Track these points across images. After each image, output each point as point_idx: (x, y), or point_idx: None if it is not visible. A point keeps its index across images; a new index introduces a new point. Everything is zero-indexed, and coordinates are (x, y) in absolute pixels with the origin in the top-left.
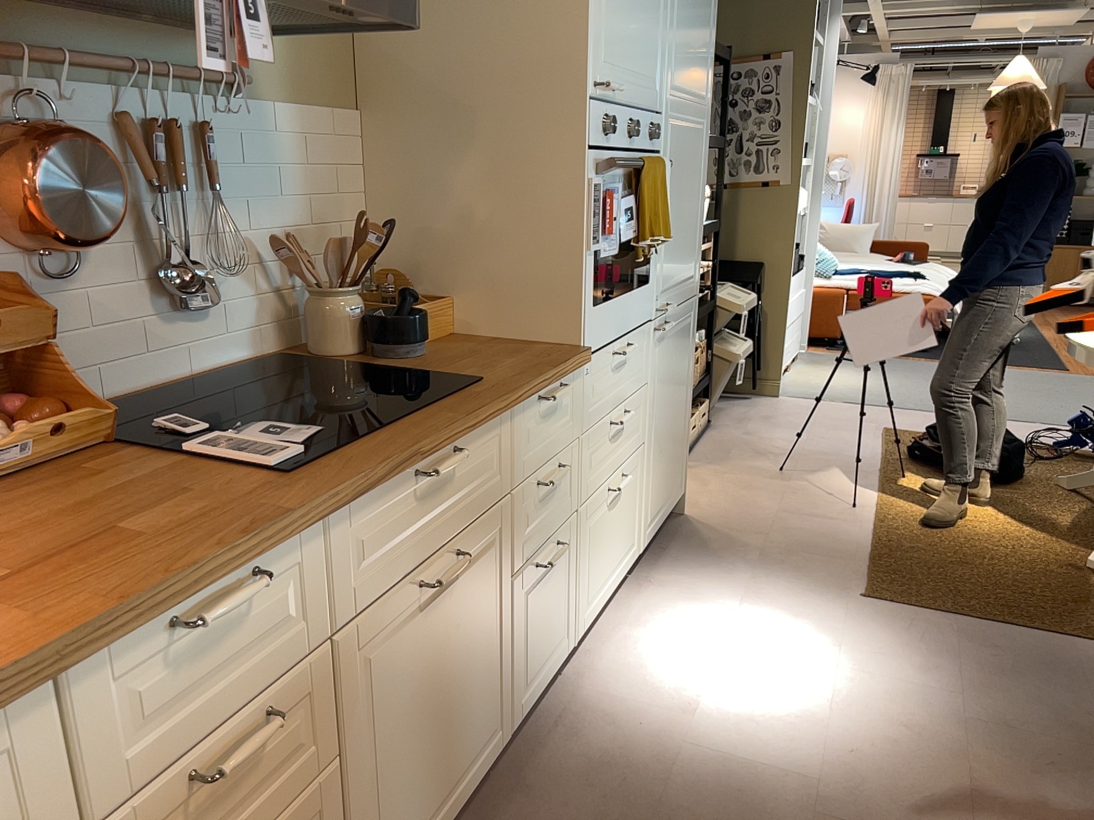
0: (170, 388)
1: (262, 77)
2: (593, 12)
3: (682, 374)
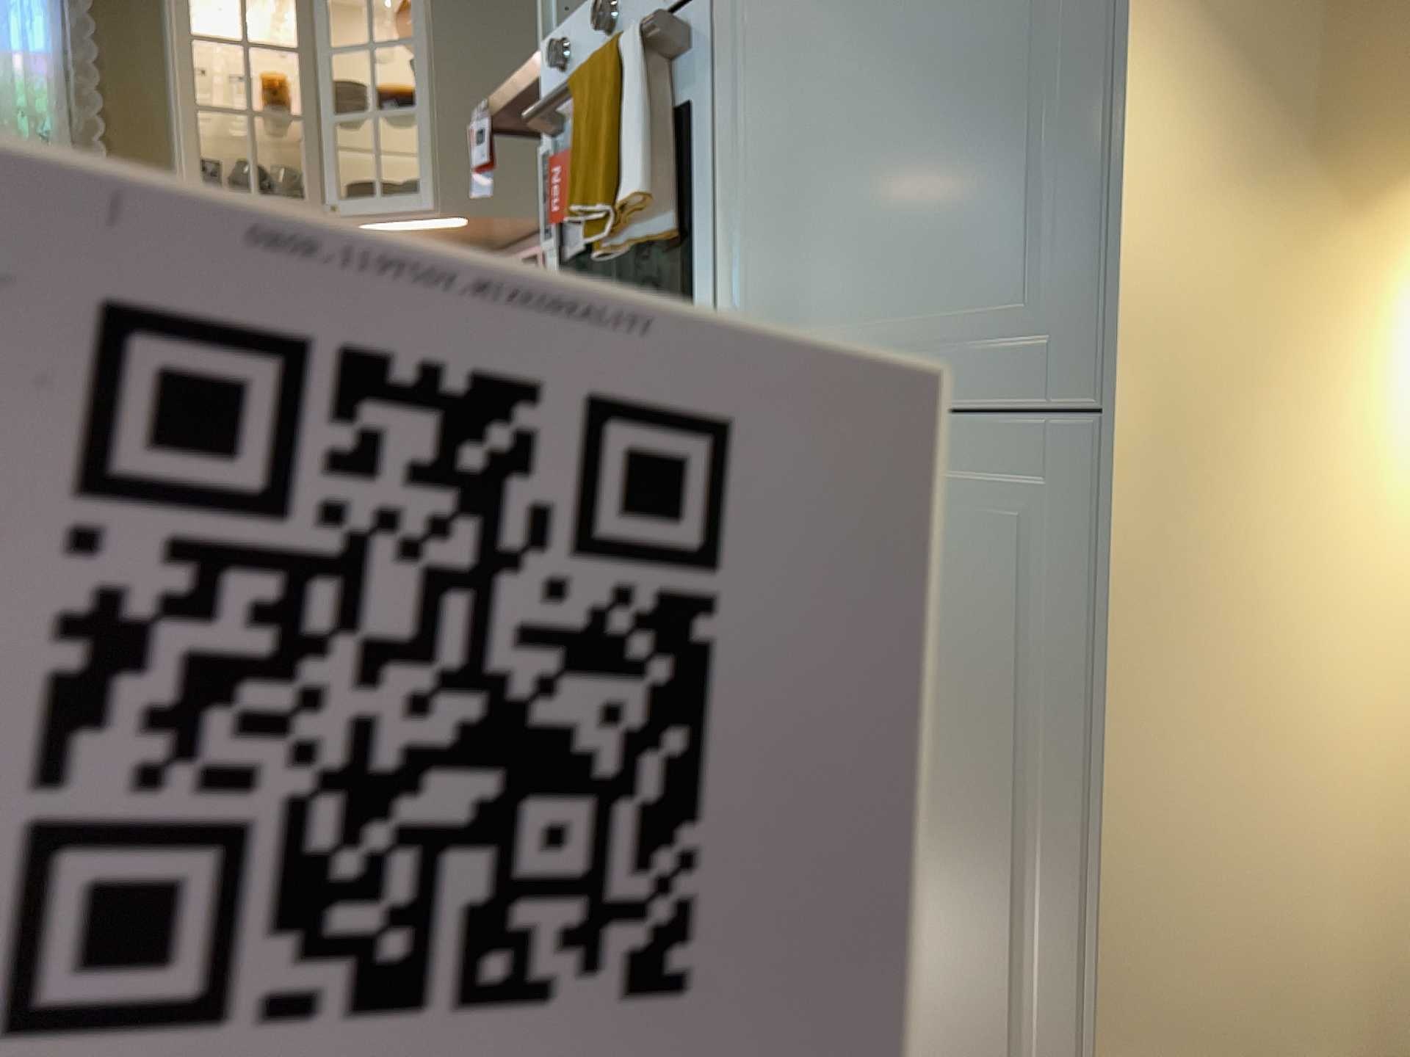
0: None
1: None
2: None
3: (968, 729)
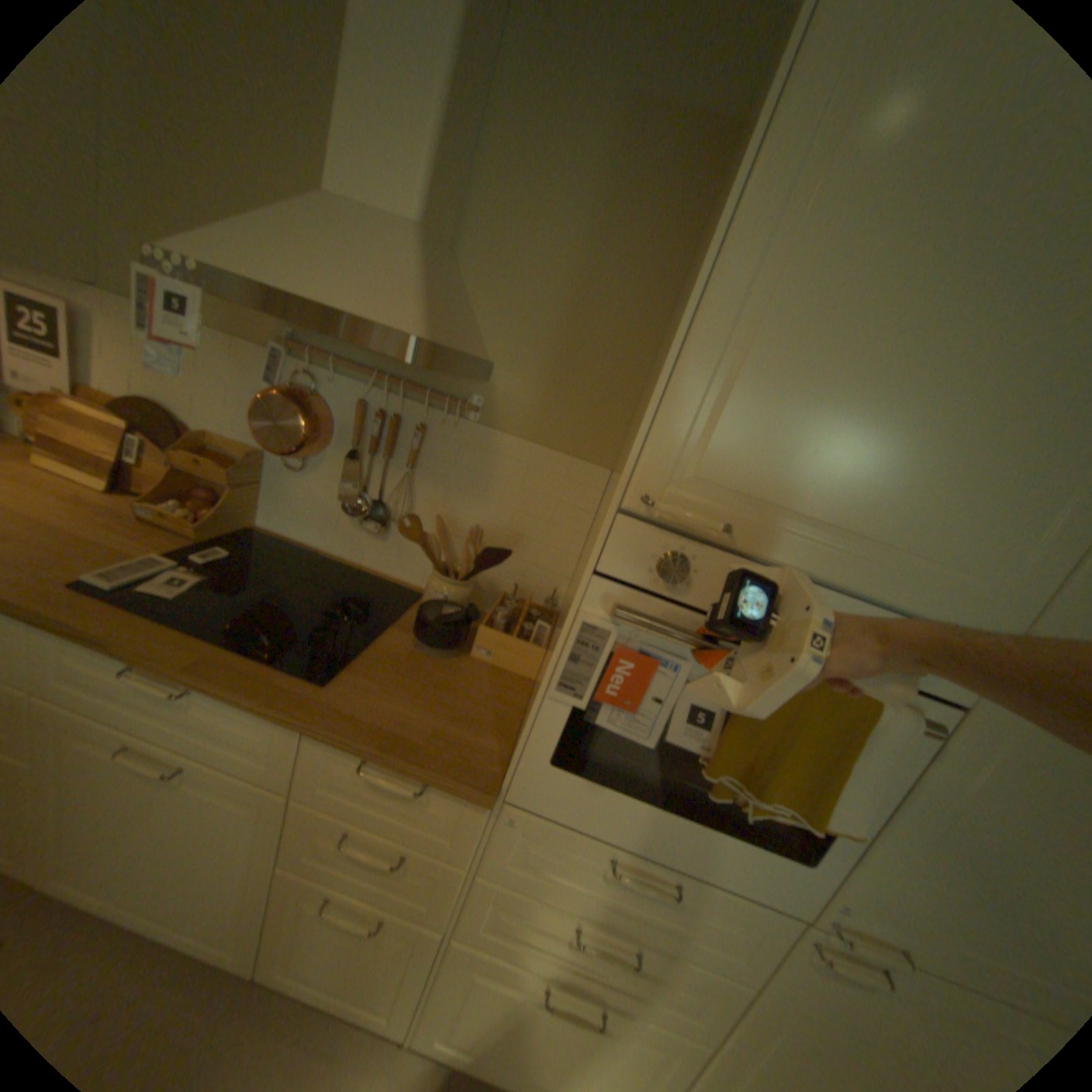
0: (342, 565)
1: (503, 412)
2: (672, 390)
3: None
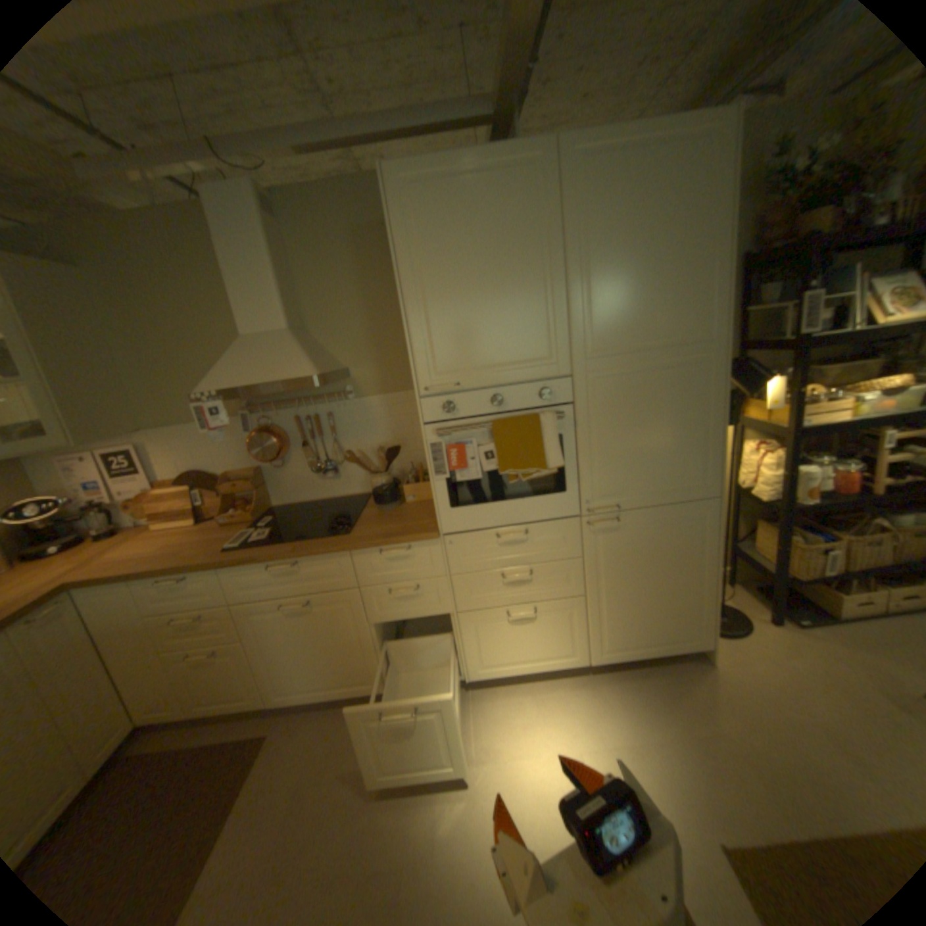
0: (324, 501)
1: (363, 388)
2: (413, 350)
3: (680, 559)
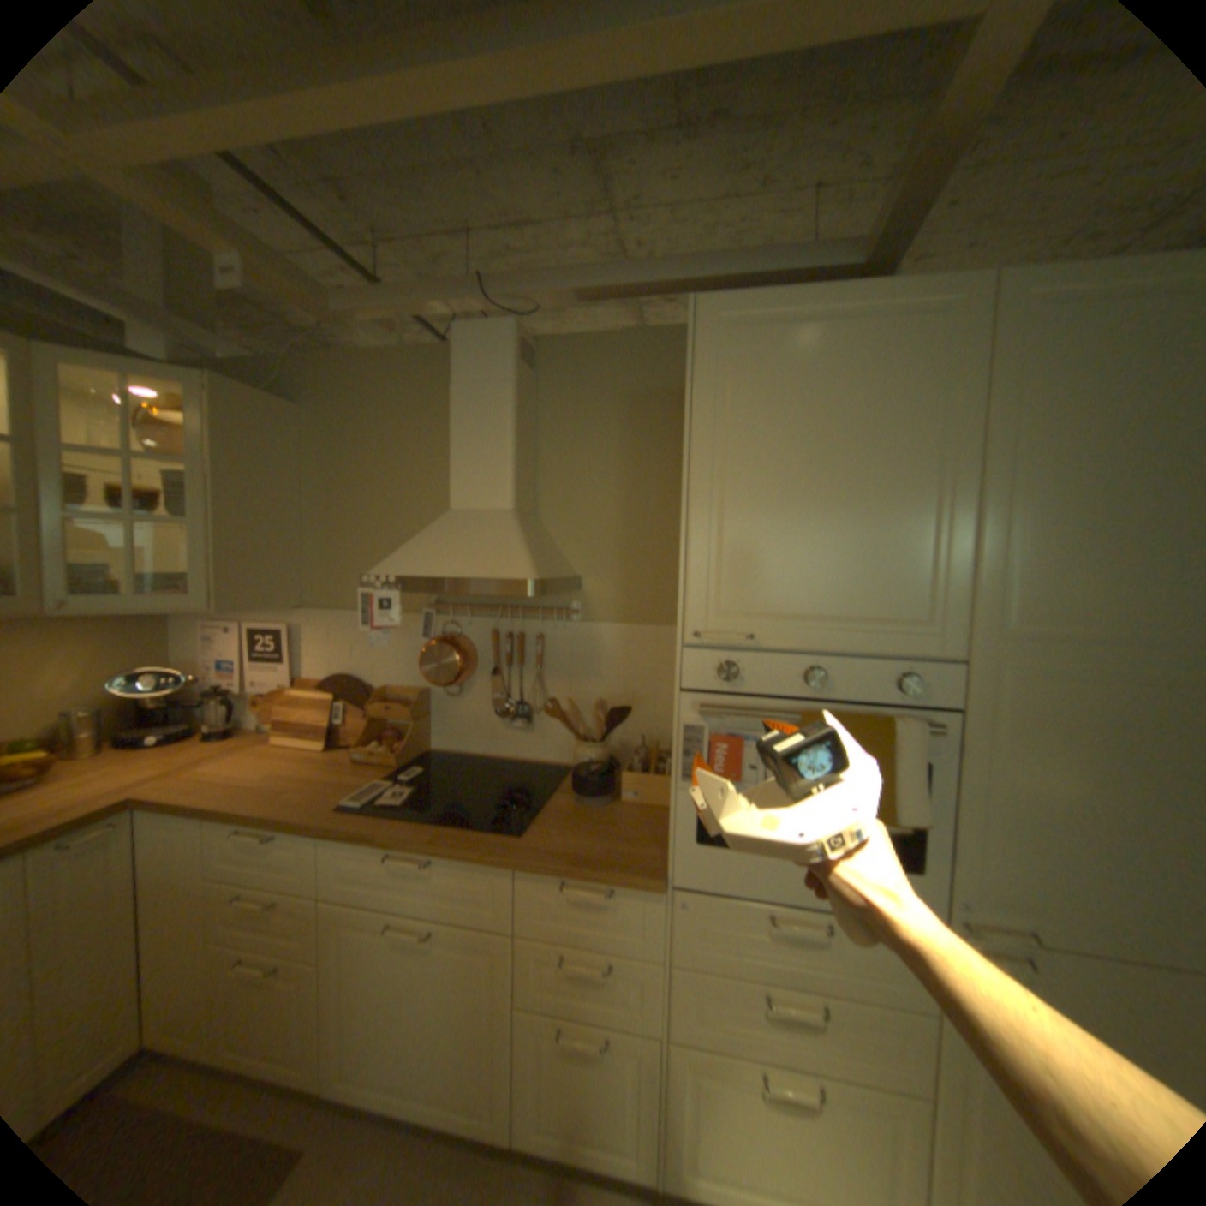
0: (502, 762)
1: (596, 609)
2: (687, 569)
3: None
